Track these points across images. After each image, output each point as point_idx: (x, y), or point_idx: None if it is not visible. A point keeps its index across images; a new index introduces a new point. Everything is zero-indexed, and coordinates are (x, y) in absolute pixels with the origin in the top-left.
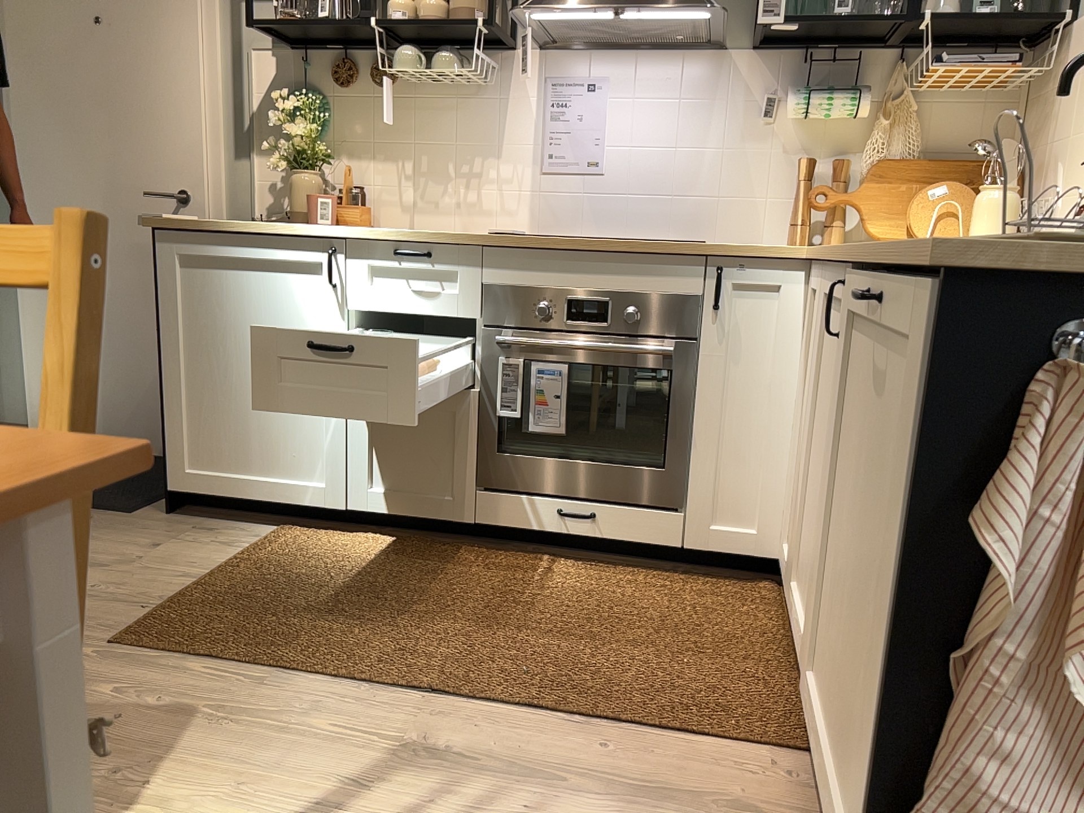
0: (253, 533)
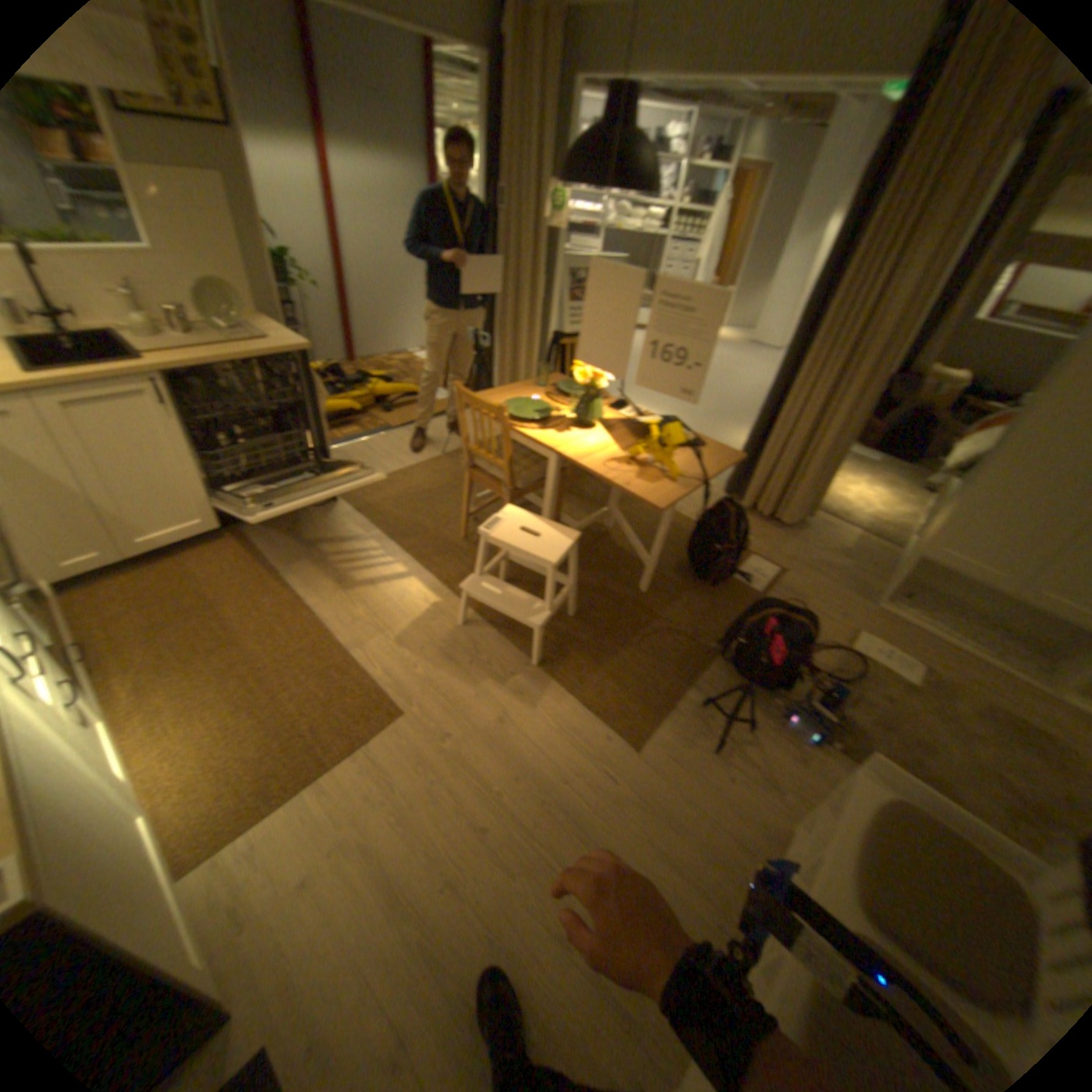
0: (211, 866)
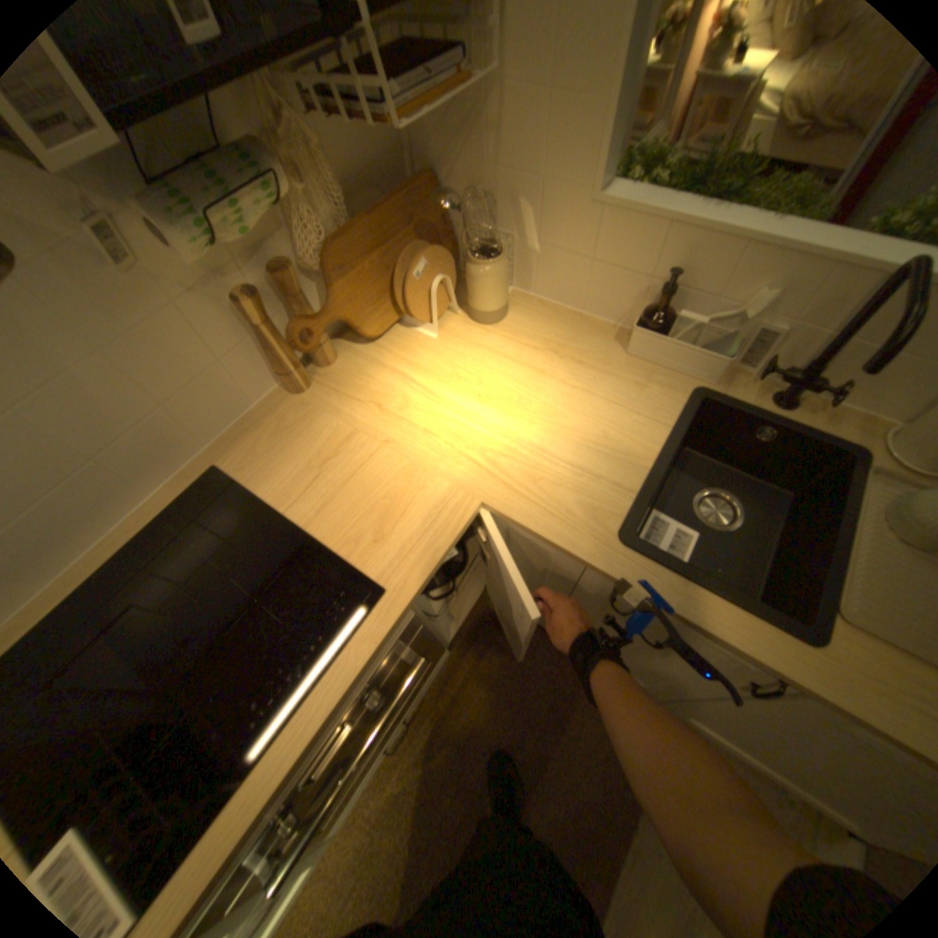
0: None
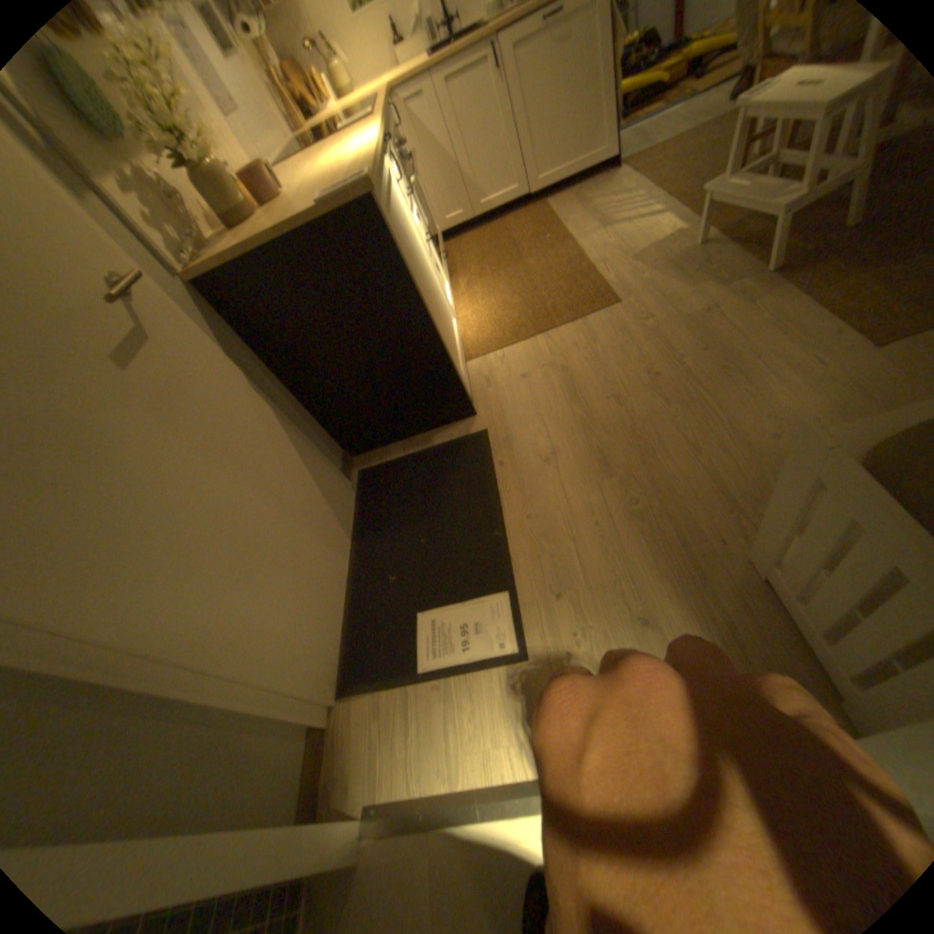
0: (483, 357)
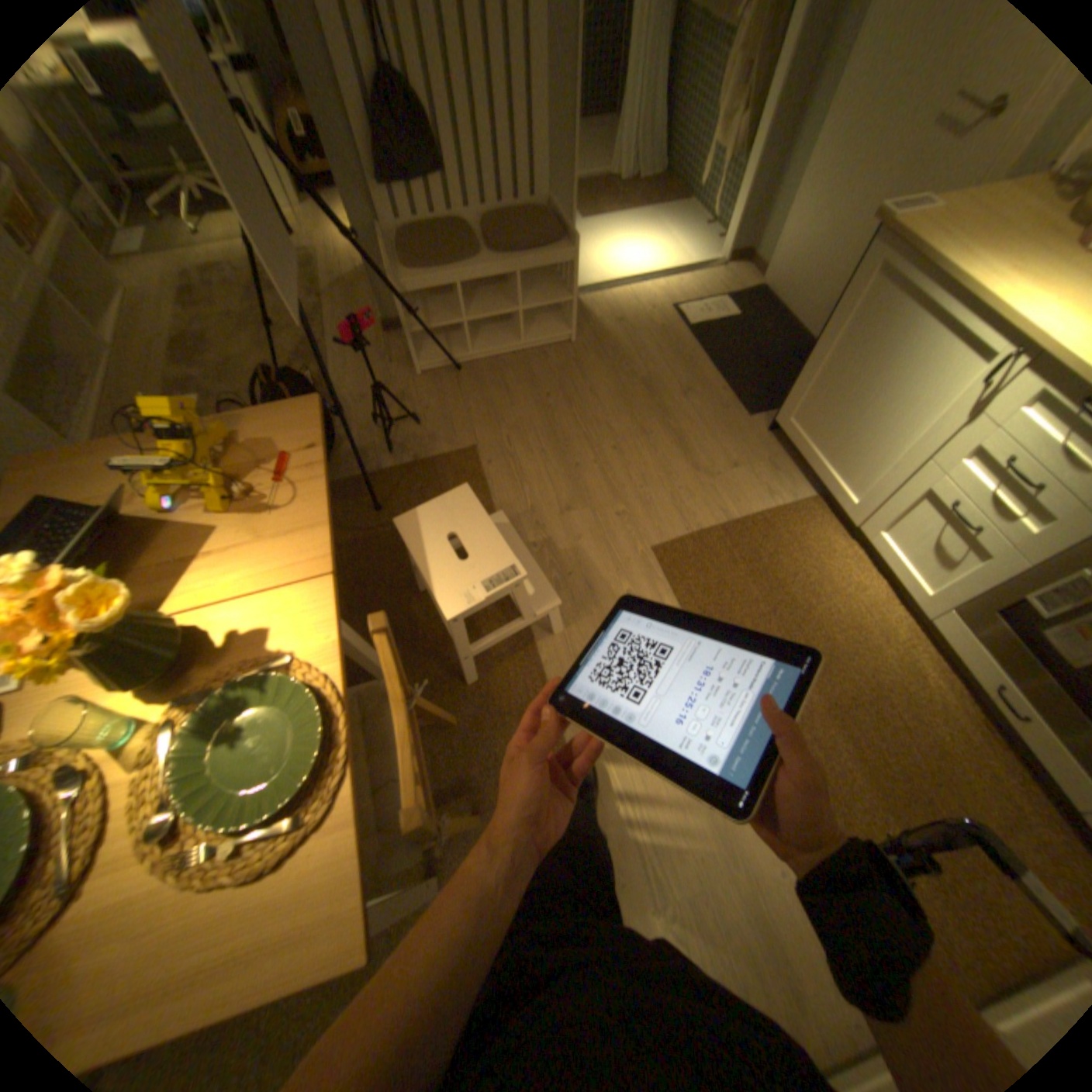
0: (796, 494)
